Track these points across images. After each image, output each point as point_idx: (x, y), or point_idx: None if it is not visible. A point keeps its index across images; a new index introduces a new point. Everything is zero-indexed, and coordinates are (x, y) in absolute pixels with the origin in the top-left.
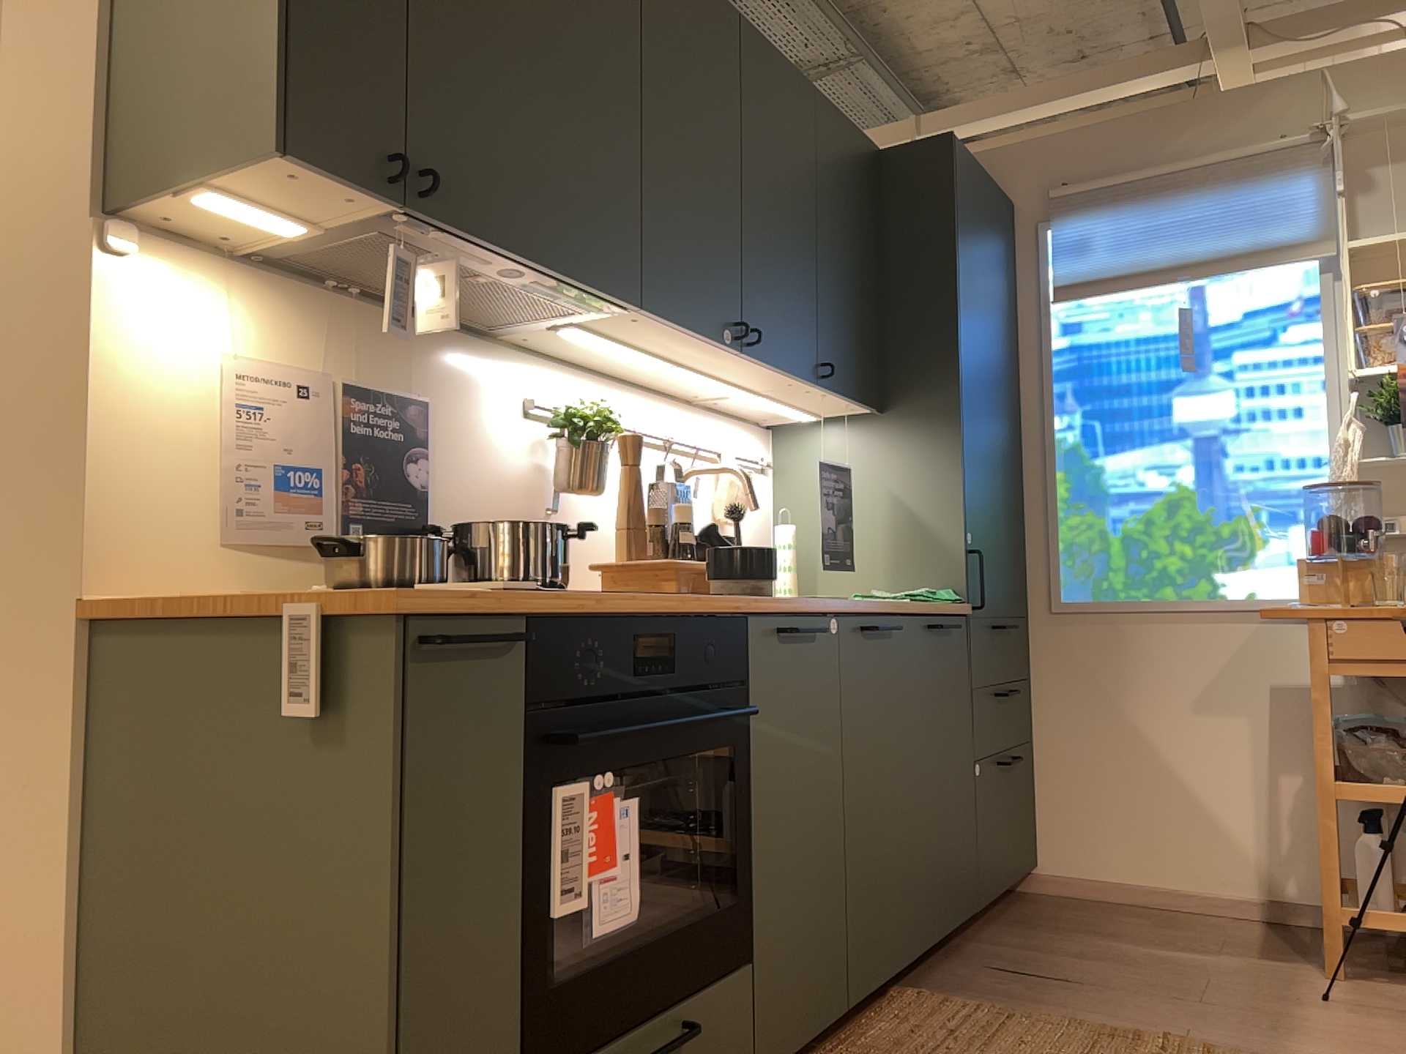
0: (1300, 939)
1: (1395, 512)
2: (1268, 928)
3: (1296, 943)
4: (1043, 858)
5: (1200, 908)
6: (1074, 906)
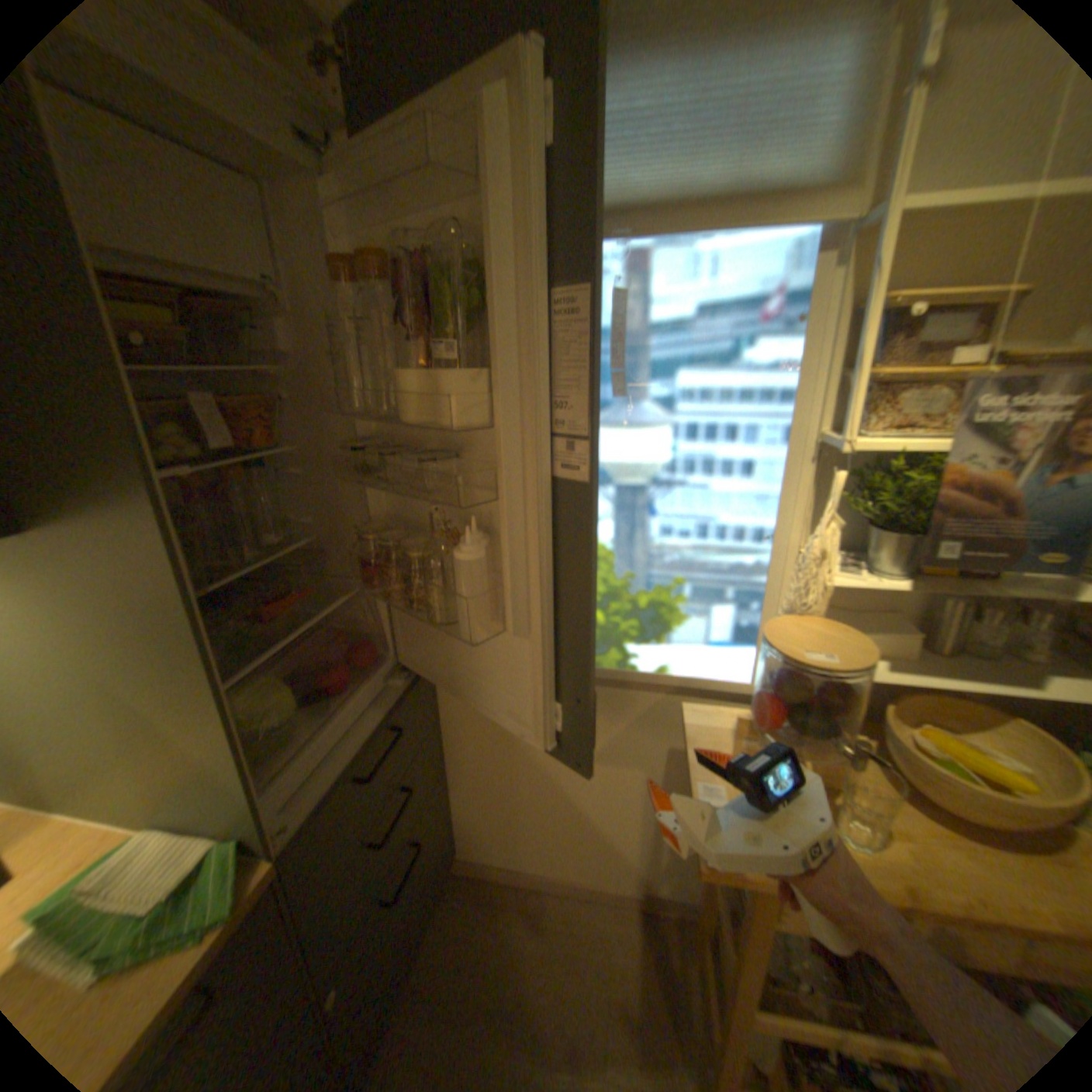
0: (671, 968)
1: (837, 604)
2: (643, 936)
3: (670, 987)
4: (459, 852)
5: (589, 899)
6: (482, 916)
